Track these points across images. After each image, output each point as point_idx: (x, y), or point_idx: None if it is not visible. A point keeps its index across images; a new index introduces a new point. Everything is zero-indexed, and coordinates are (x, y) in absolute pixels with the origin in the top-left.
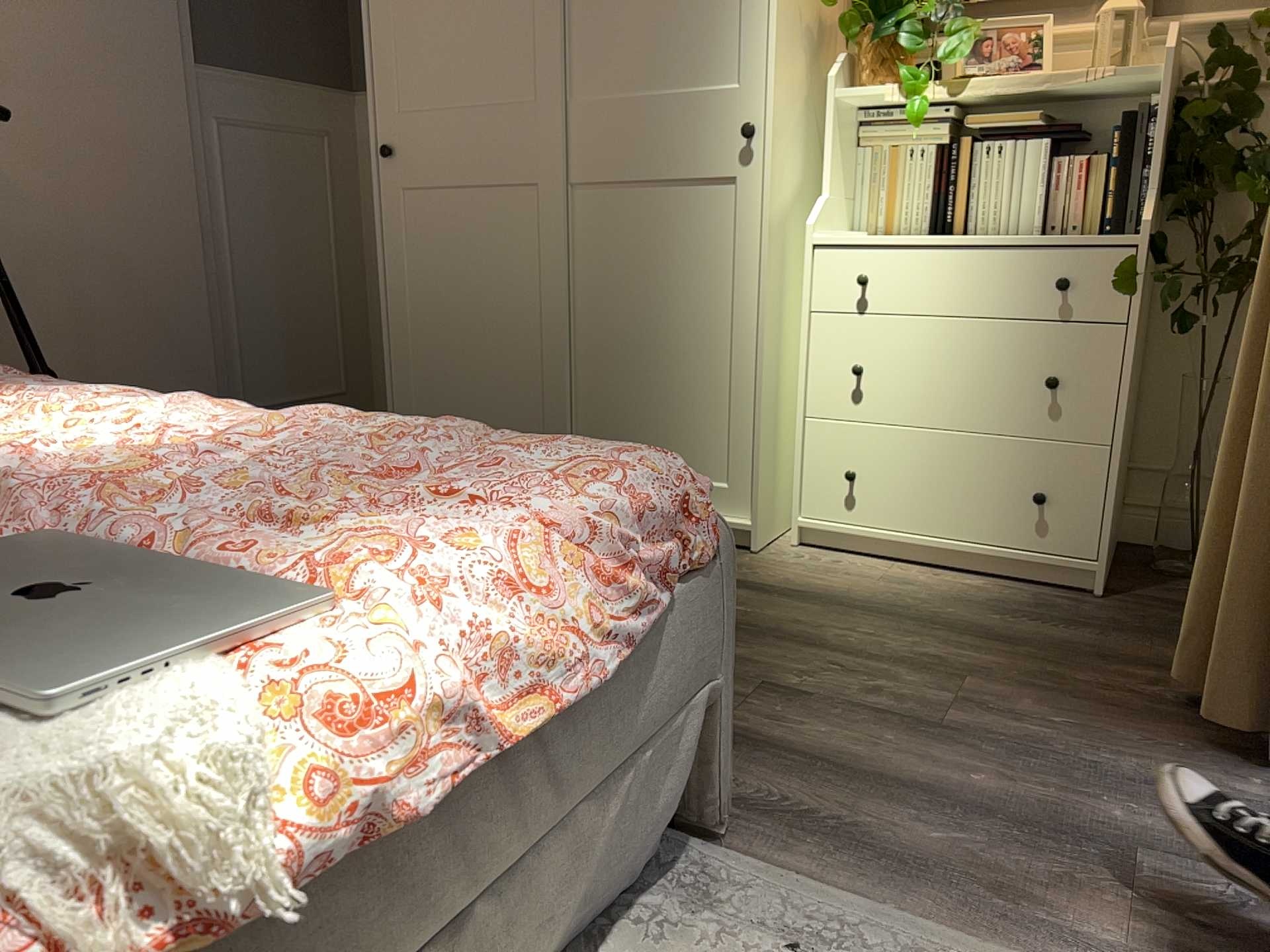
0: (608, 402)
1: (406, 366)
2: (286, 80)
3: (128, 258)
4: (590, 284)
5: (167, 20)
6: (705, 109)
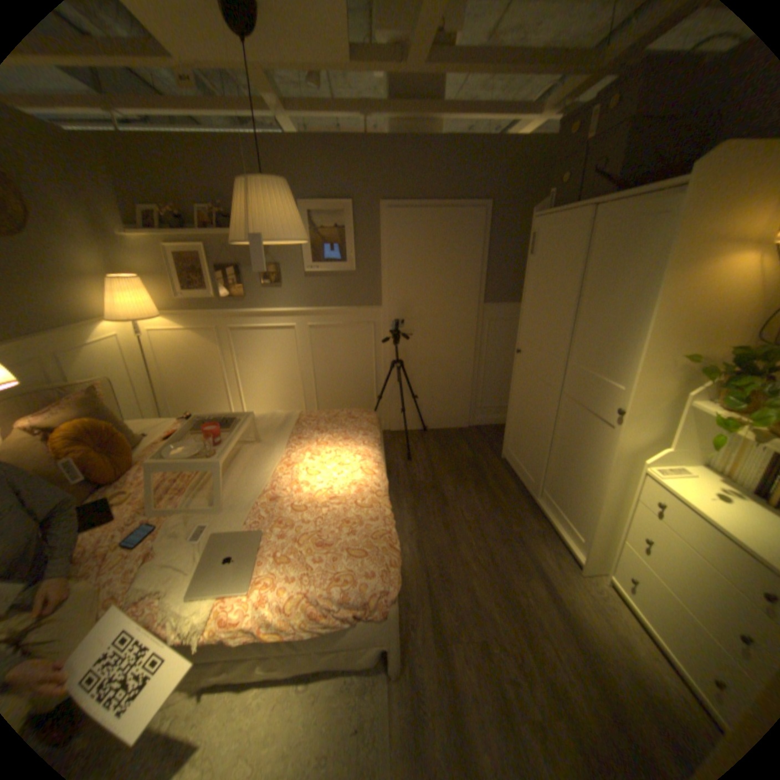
0: (557, 478)
1: (511, 423)
2: (518, 303)
3: (447, 365)
4: (561, 432)
5: (473, 293)
6: (611, 392)
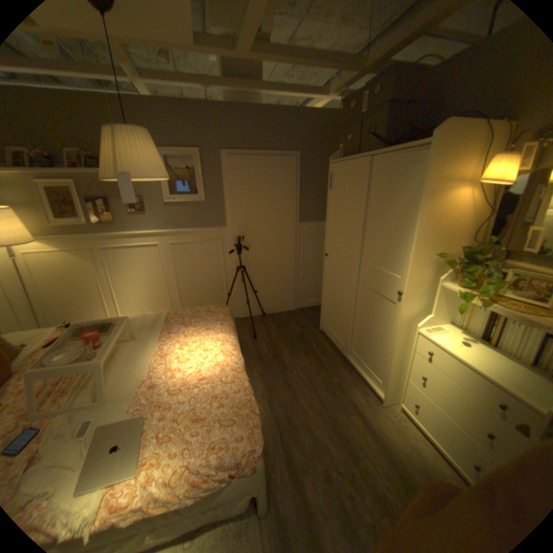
0: (360, 341)
1: (325, 304)
2: (322, 221)
3: (277, 266)
4: (360, 309)
5: (292, 215)
6: (391, 280)
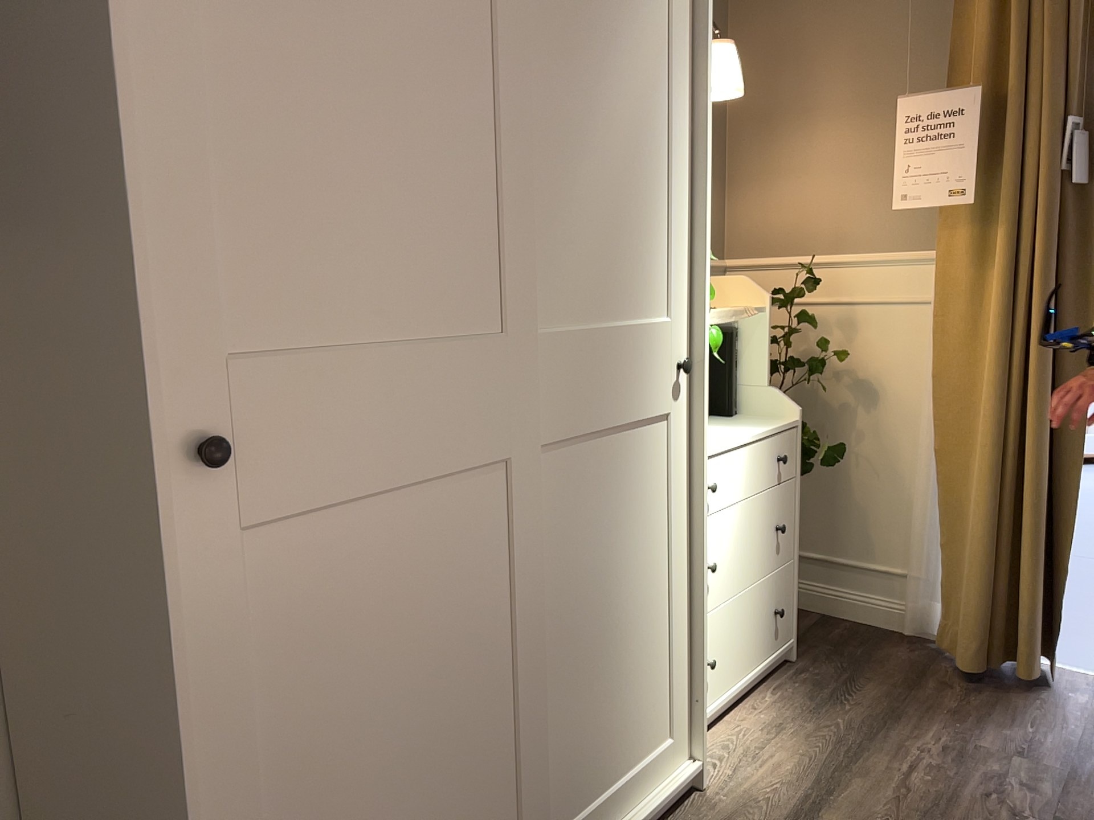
0: (573, 730)
1: None
2: None
3: None
4: (553, 580)
5: None
6: (652, 341)
